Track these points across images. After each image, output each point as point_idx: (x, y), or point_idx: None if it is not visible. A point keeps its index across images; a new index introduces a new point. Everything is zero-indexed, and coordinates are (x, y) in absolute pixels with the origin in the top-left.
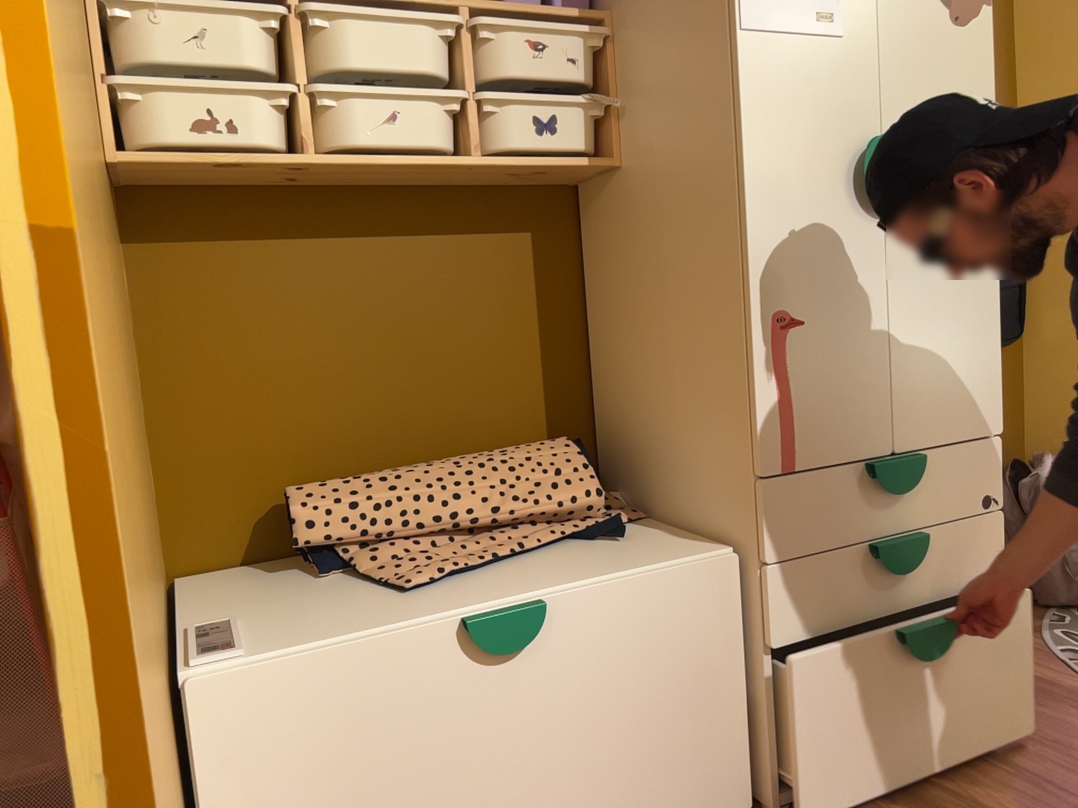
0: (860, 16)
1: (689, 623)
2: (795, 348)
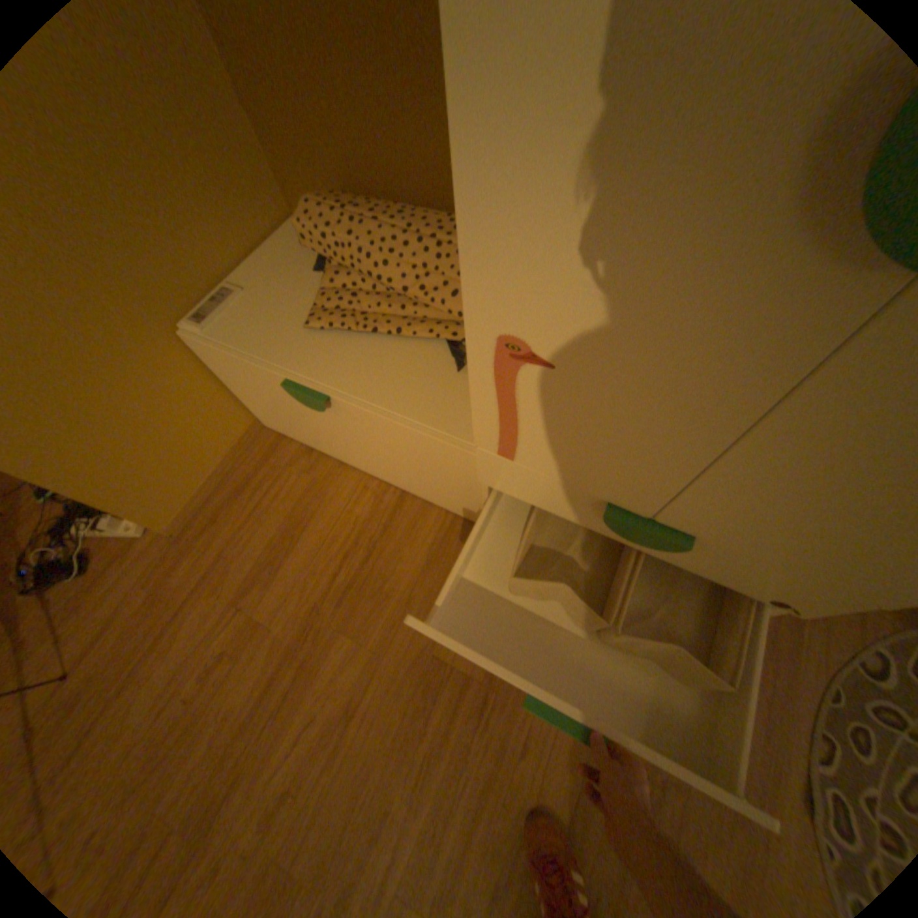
0: None
1: (435, 456)
2: (529, 380)
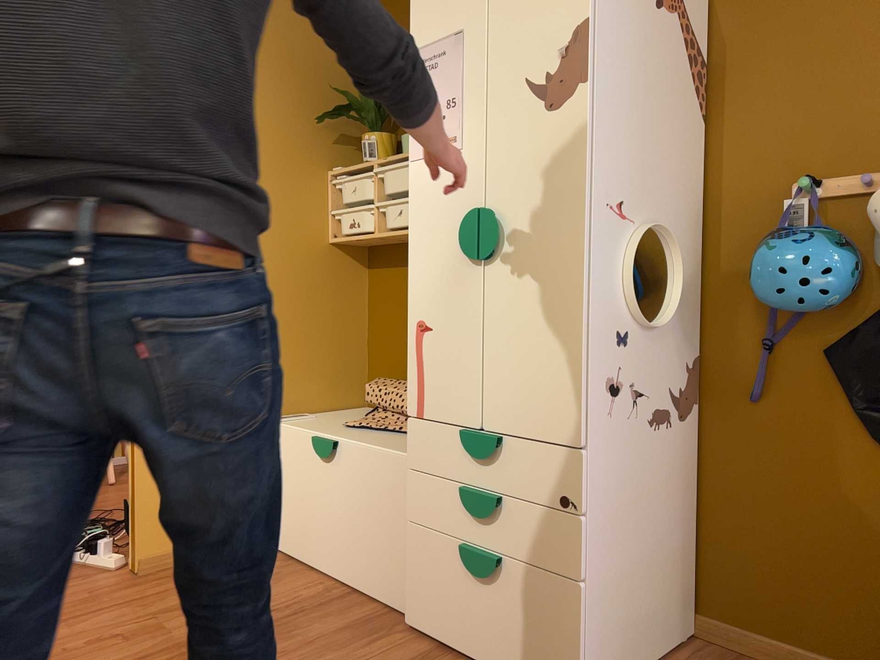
0: (473, 130)
1: (388, 486)
2: (425, 343)
